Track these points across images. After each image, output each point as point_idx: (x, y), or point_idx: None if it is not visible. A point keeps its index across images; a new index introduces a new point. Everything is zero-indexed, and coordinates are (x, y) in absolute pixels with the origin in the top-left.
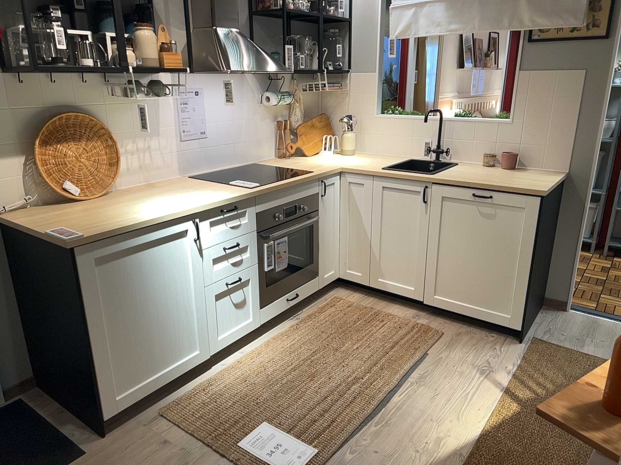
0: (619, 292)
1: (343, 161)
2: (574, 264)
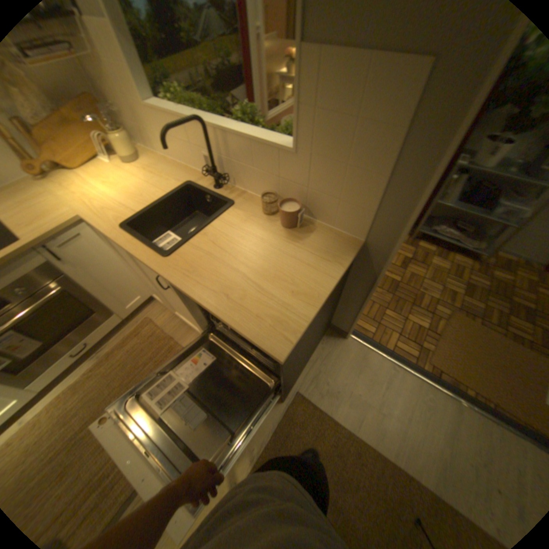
0: (403, 303)
1: (97, 189)
2: (356, 317)
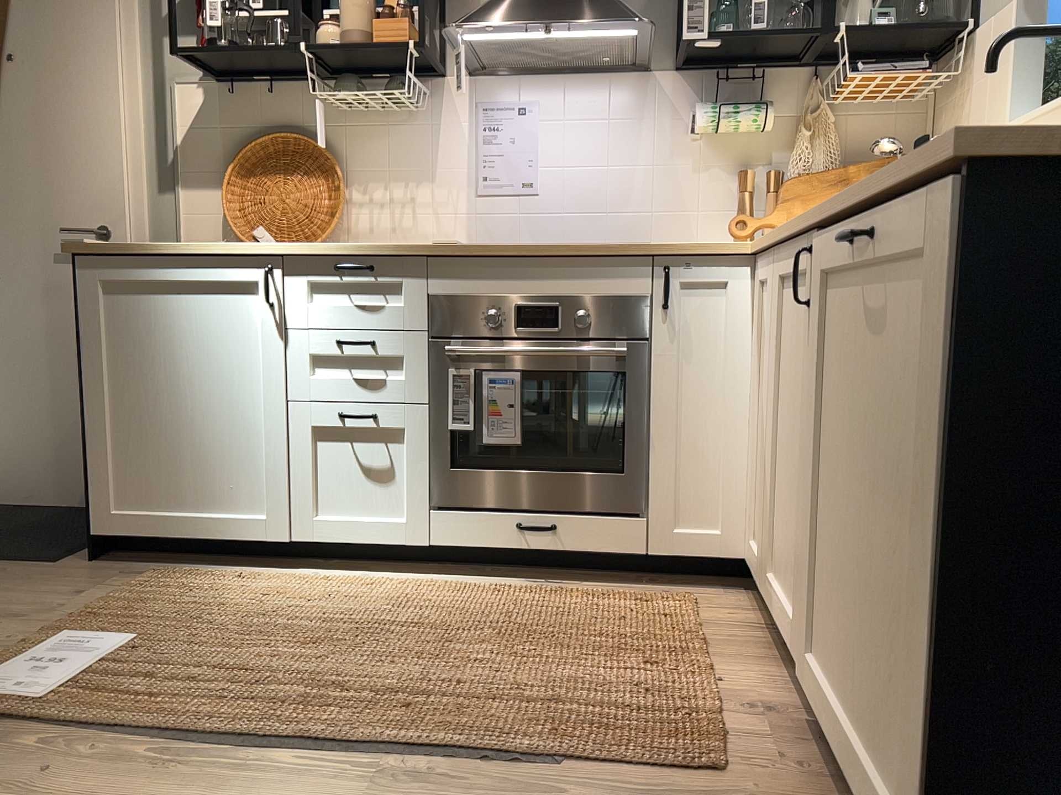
0: None
1: None
2: None
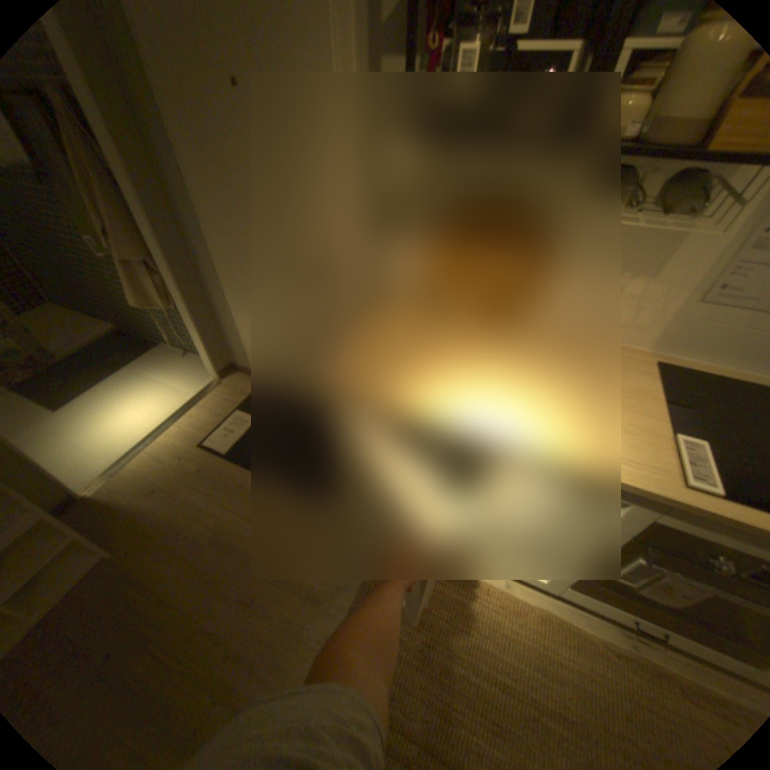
0: None
1: None
2: None
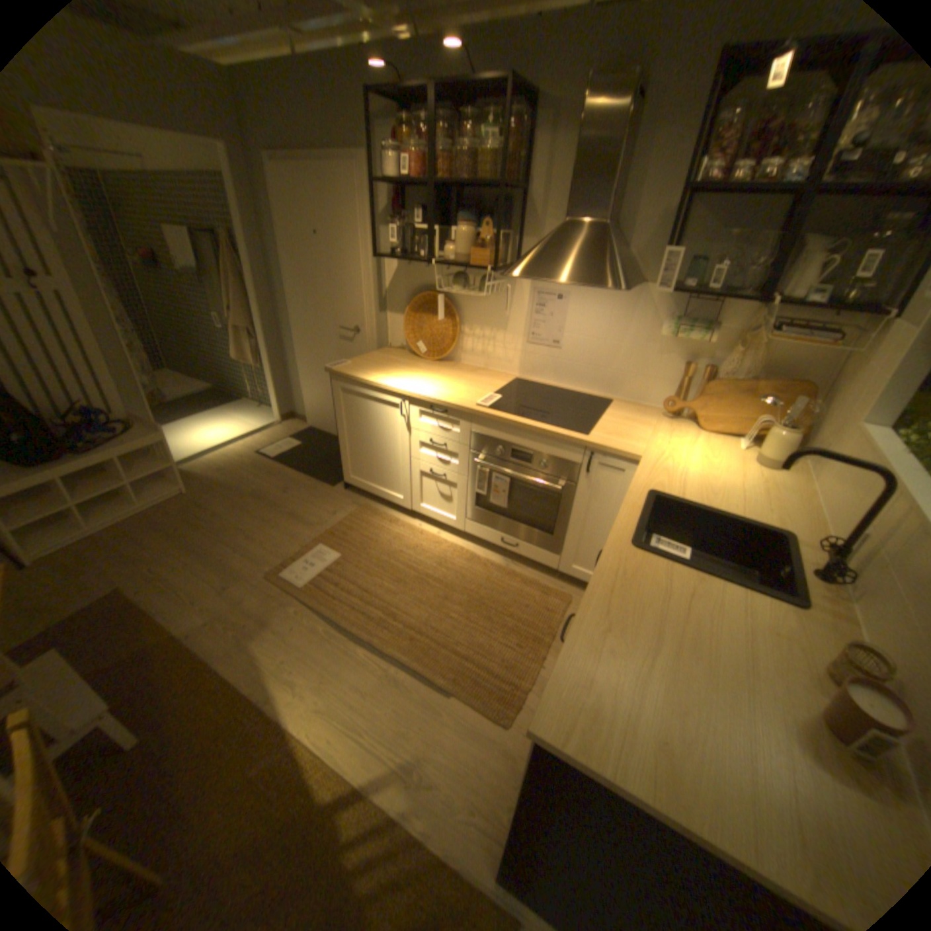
0: None
1: (693, 458)
2: None
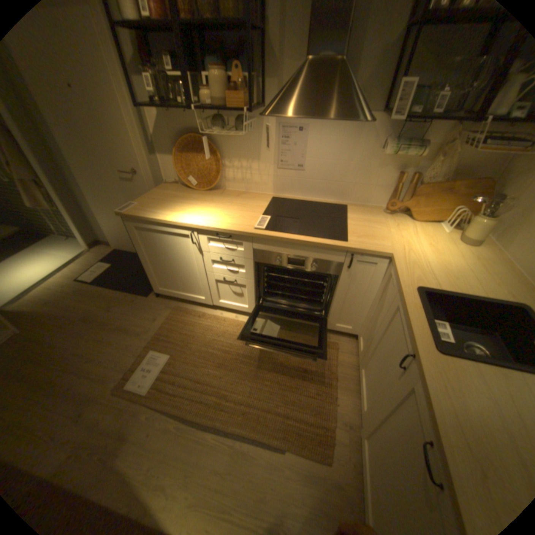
0: None
1: (423, 247)
2: None
